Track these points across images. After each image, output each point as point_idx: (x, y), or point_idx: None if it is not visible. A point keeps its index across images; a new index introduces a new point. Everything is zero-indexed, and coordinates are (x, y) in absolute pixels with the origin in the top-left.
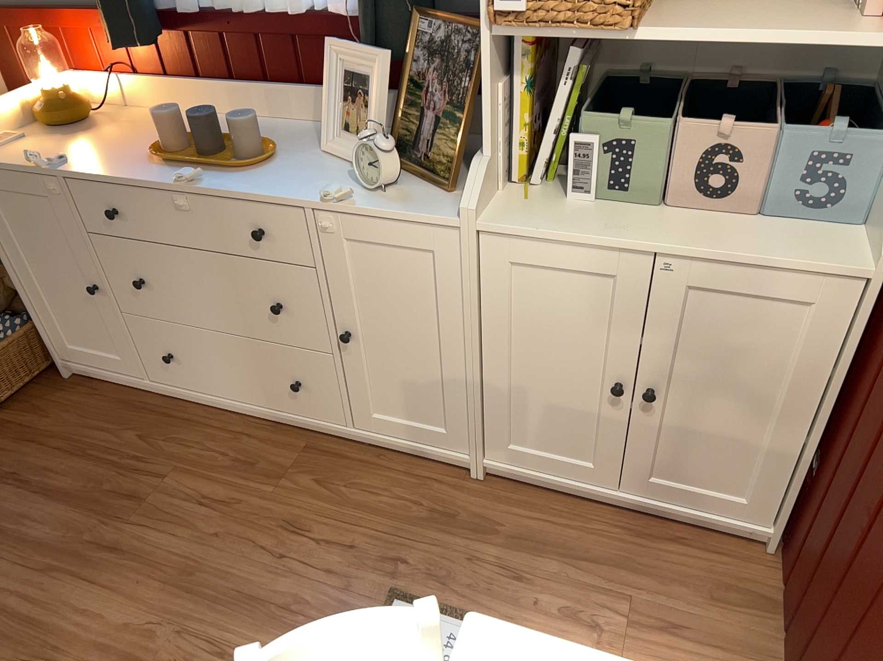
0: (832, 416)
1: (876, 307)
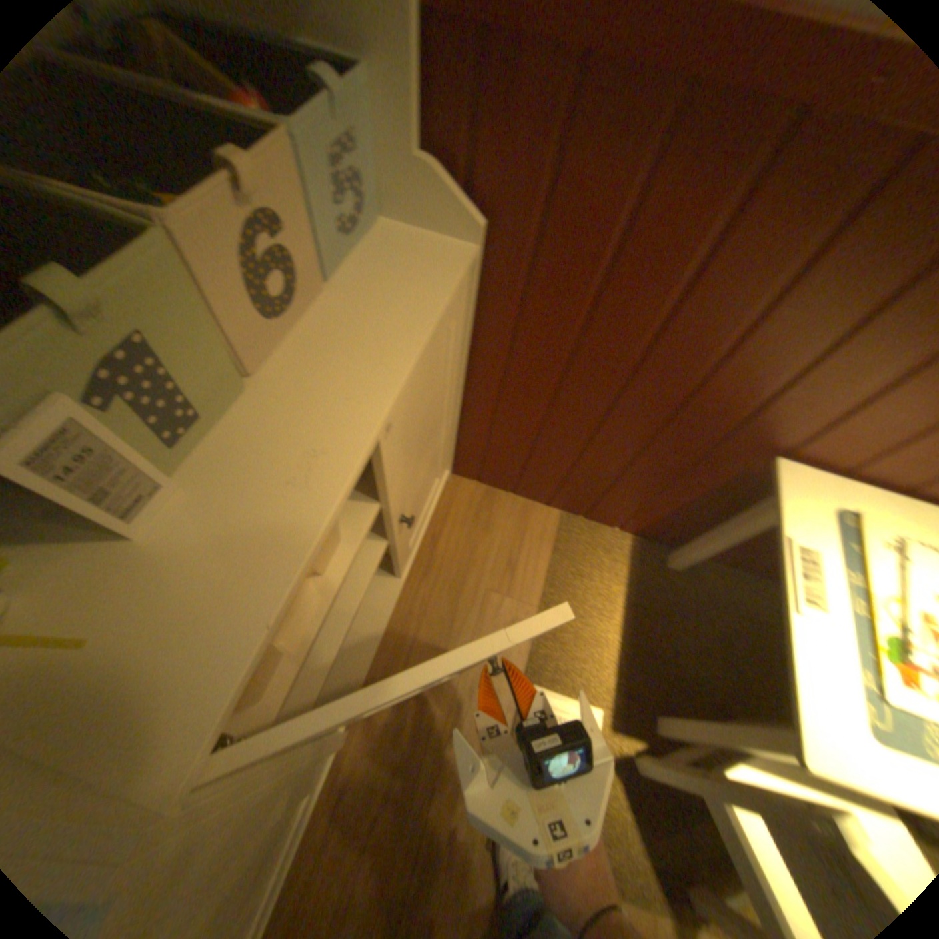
0: (470, 378)
1: (486, 273)
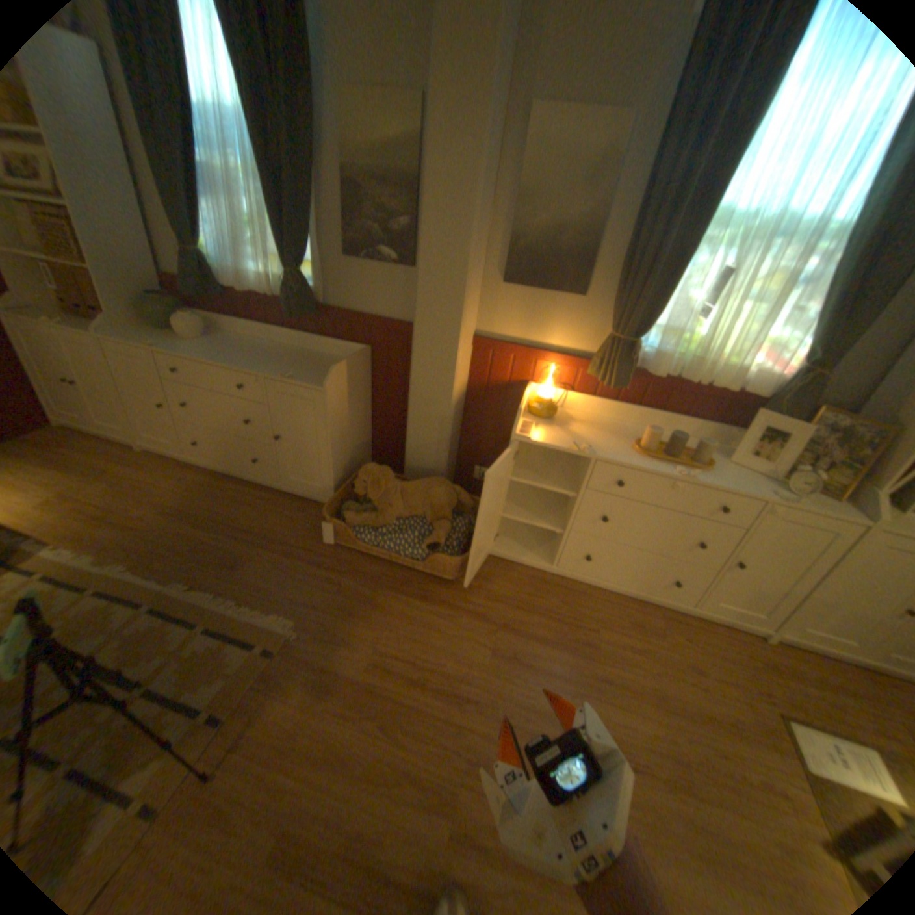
0: None
1: None
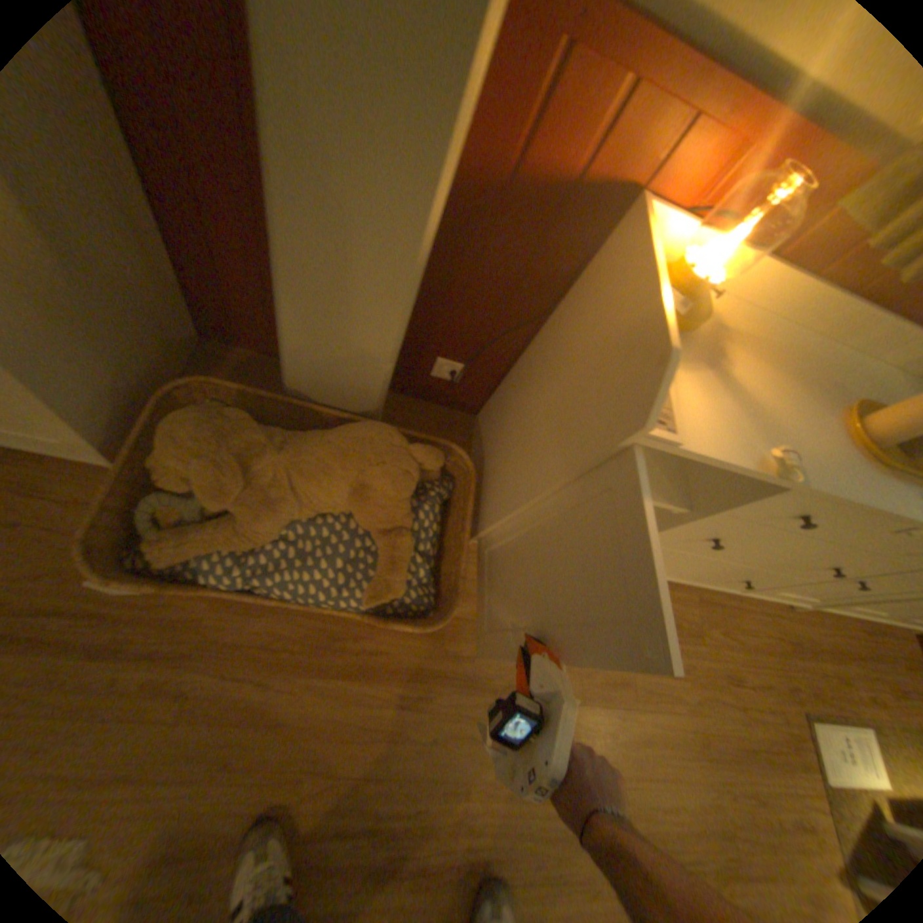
0: None
1: None
